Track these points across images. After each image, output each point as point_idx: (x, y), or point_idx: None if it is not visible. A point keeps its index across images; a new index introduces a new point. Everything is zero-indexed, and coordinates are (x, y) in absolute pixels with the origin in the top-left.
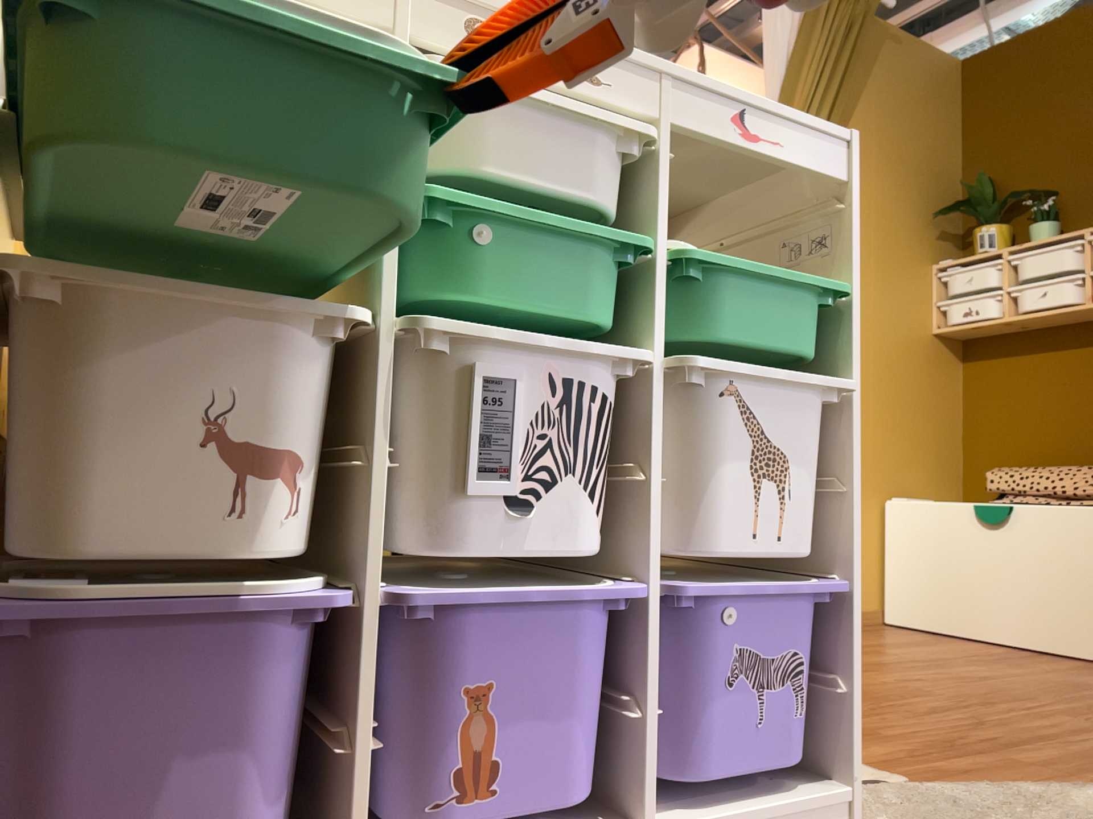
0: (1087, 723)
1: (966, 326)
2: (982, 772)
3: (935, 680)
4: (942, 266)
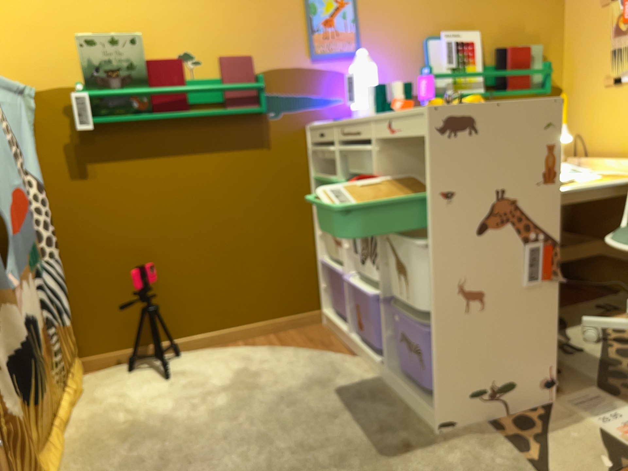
0: None
1: None
2: None
3: None
4: None
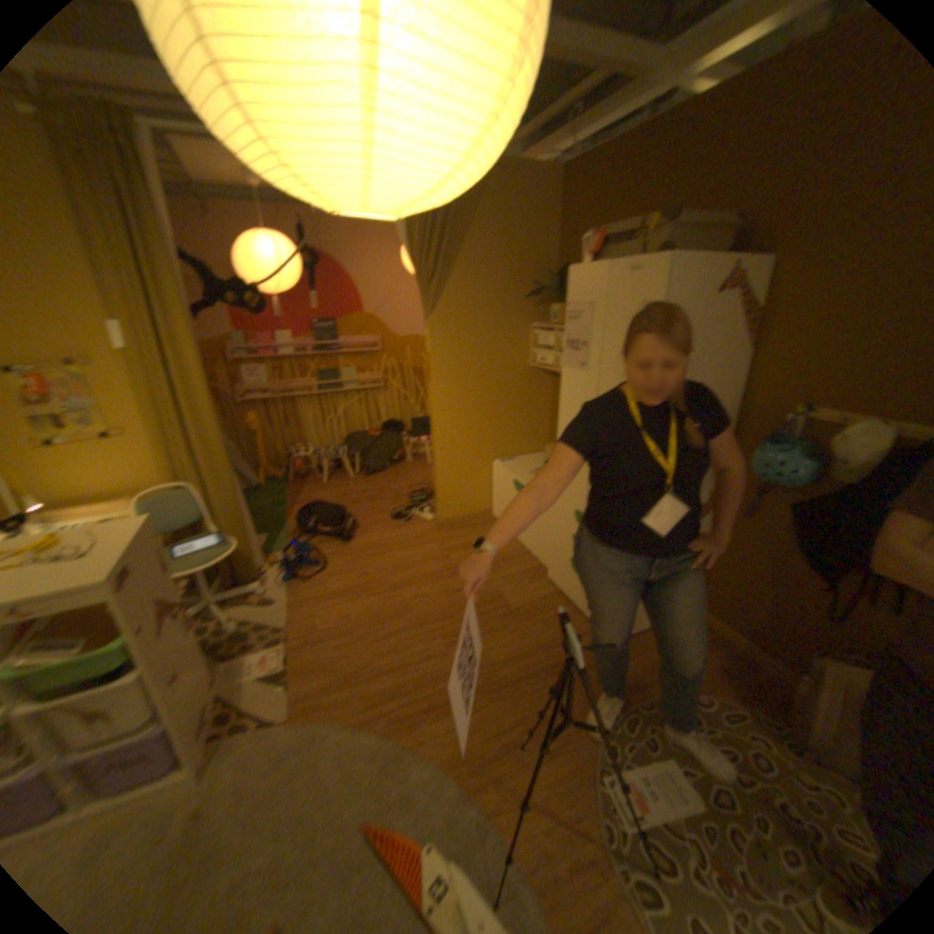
0: (439, 655)
1: (543, 369)
2: (323, 718)
3: (426, 603)
4: (537, 327)
